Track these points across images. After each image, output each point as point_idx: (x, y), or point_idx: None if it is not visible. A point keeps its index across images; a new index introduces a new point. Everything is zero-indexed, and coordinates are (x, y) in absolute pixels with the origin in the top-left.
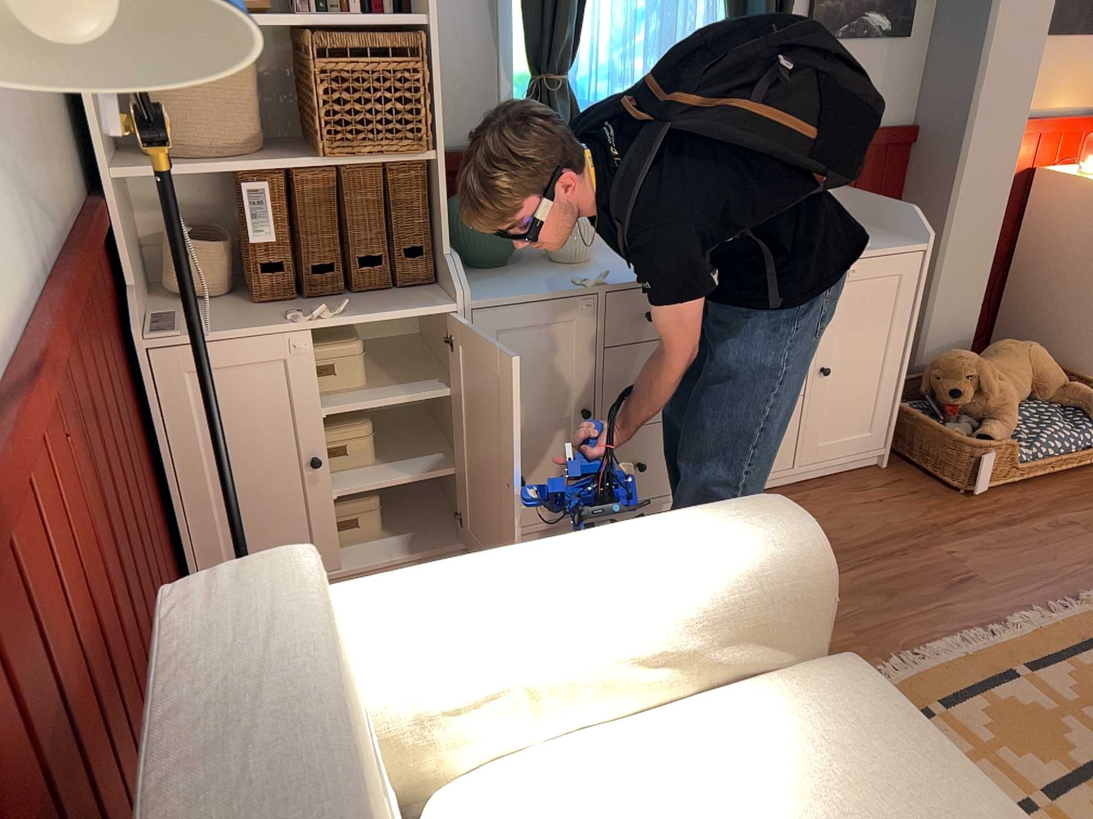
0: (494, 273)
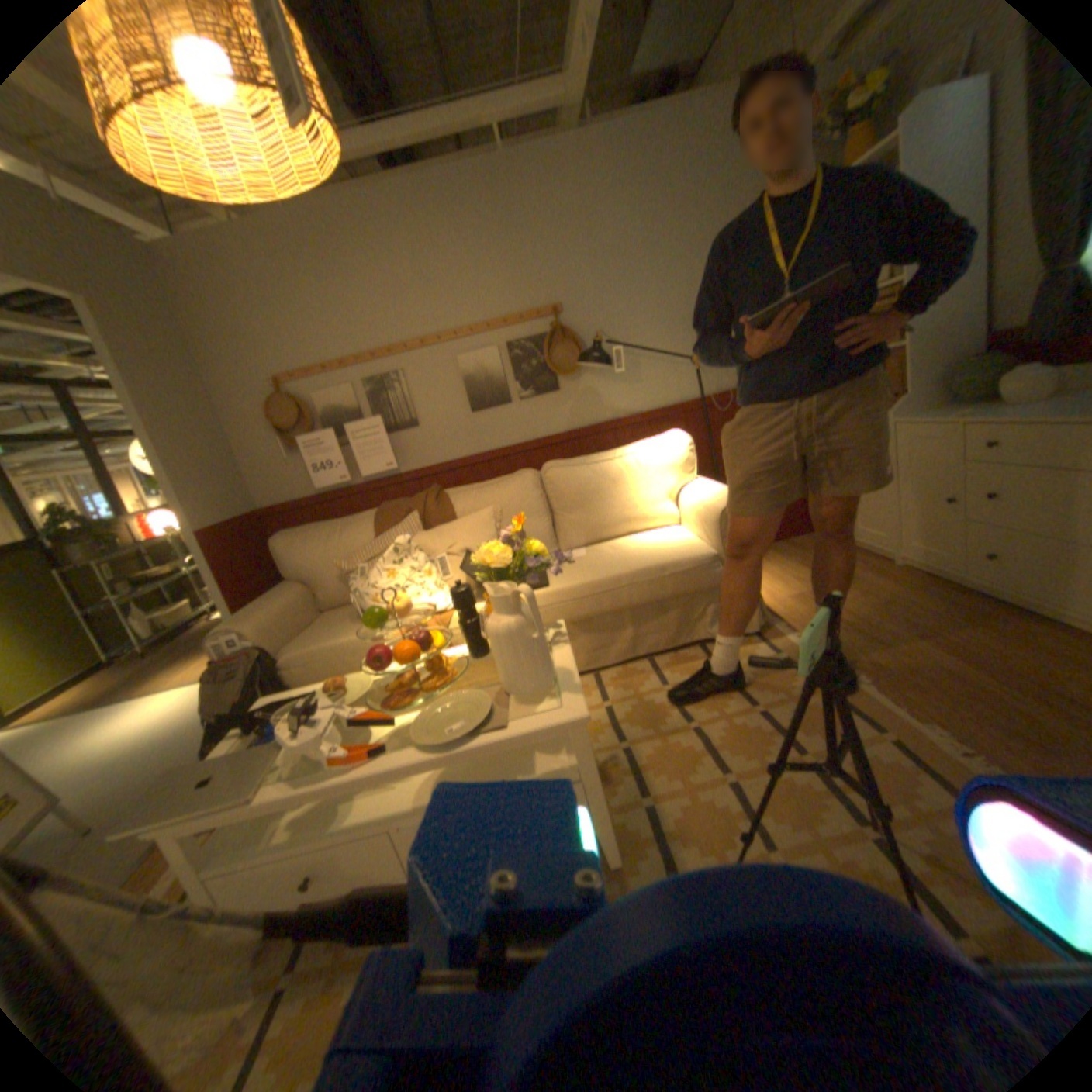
0: (959, 406)
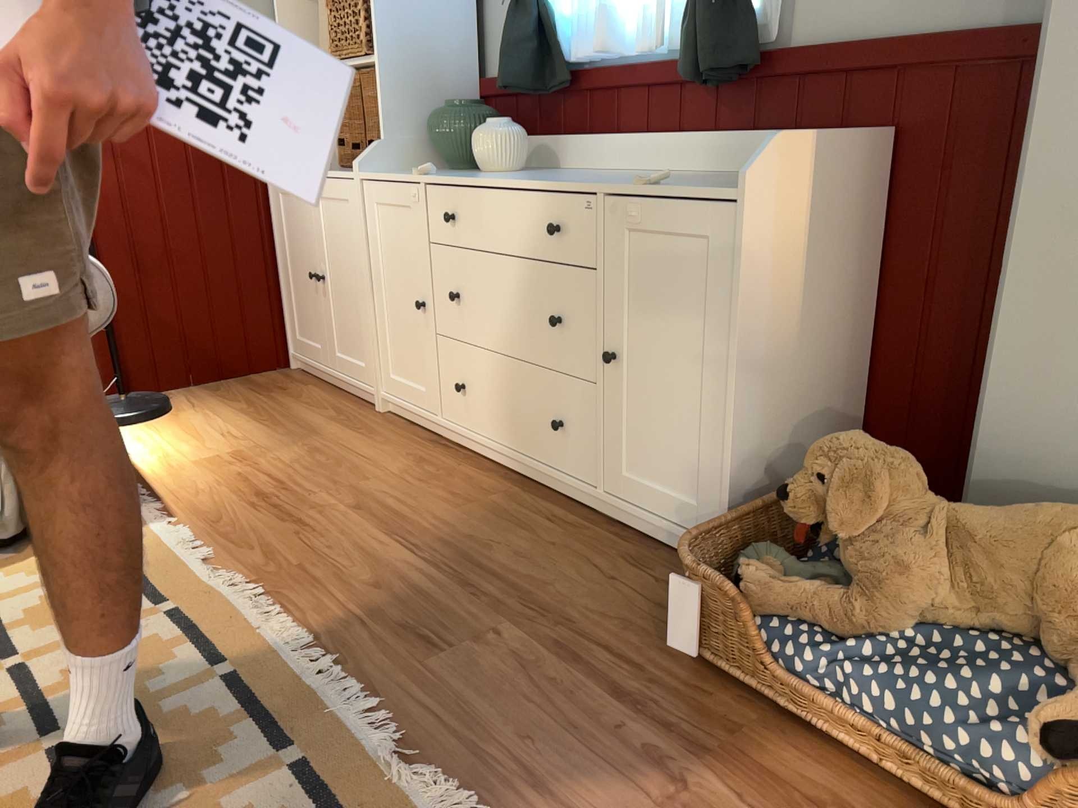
0: (438, 172)
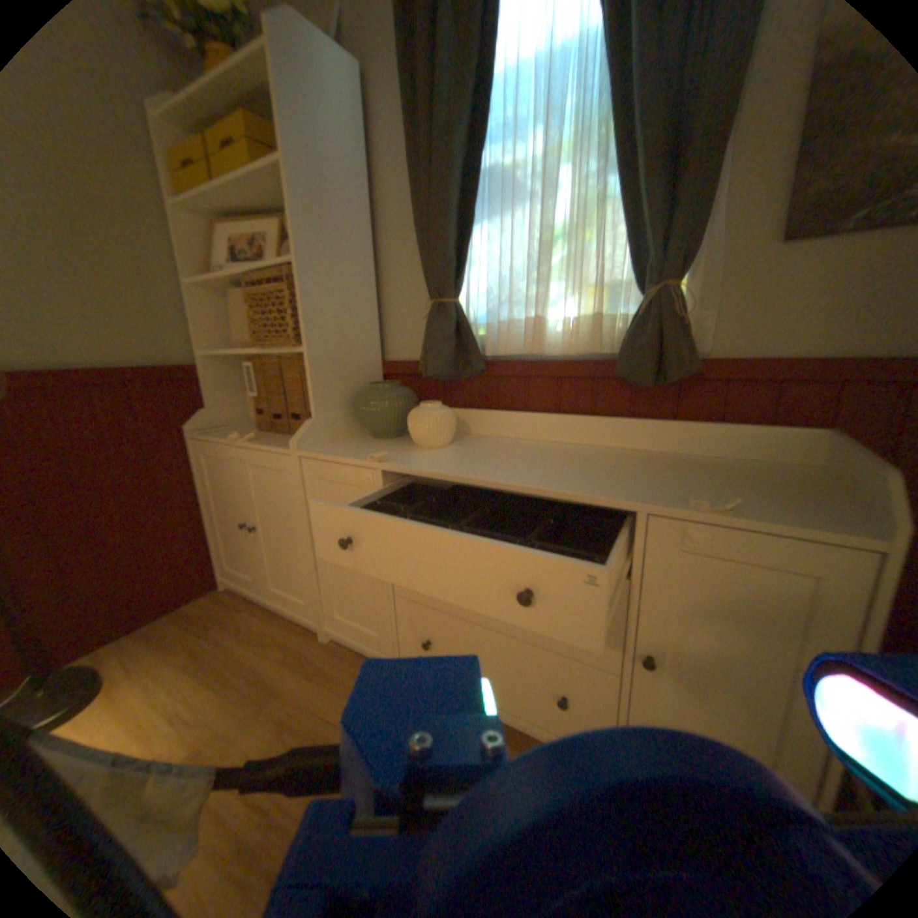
0: (371, 441)
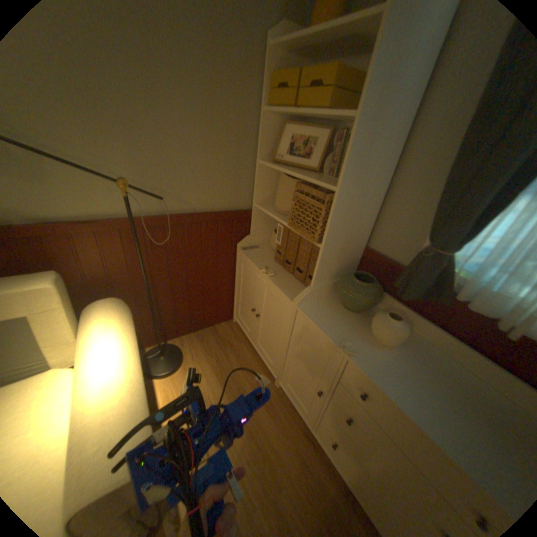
0: (341, 310)
